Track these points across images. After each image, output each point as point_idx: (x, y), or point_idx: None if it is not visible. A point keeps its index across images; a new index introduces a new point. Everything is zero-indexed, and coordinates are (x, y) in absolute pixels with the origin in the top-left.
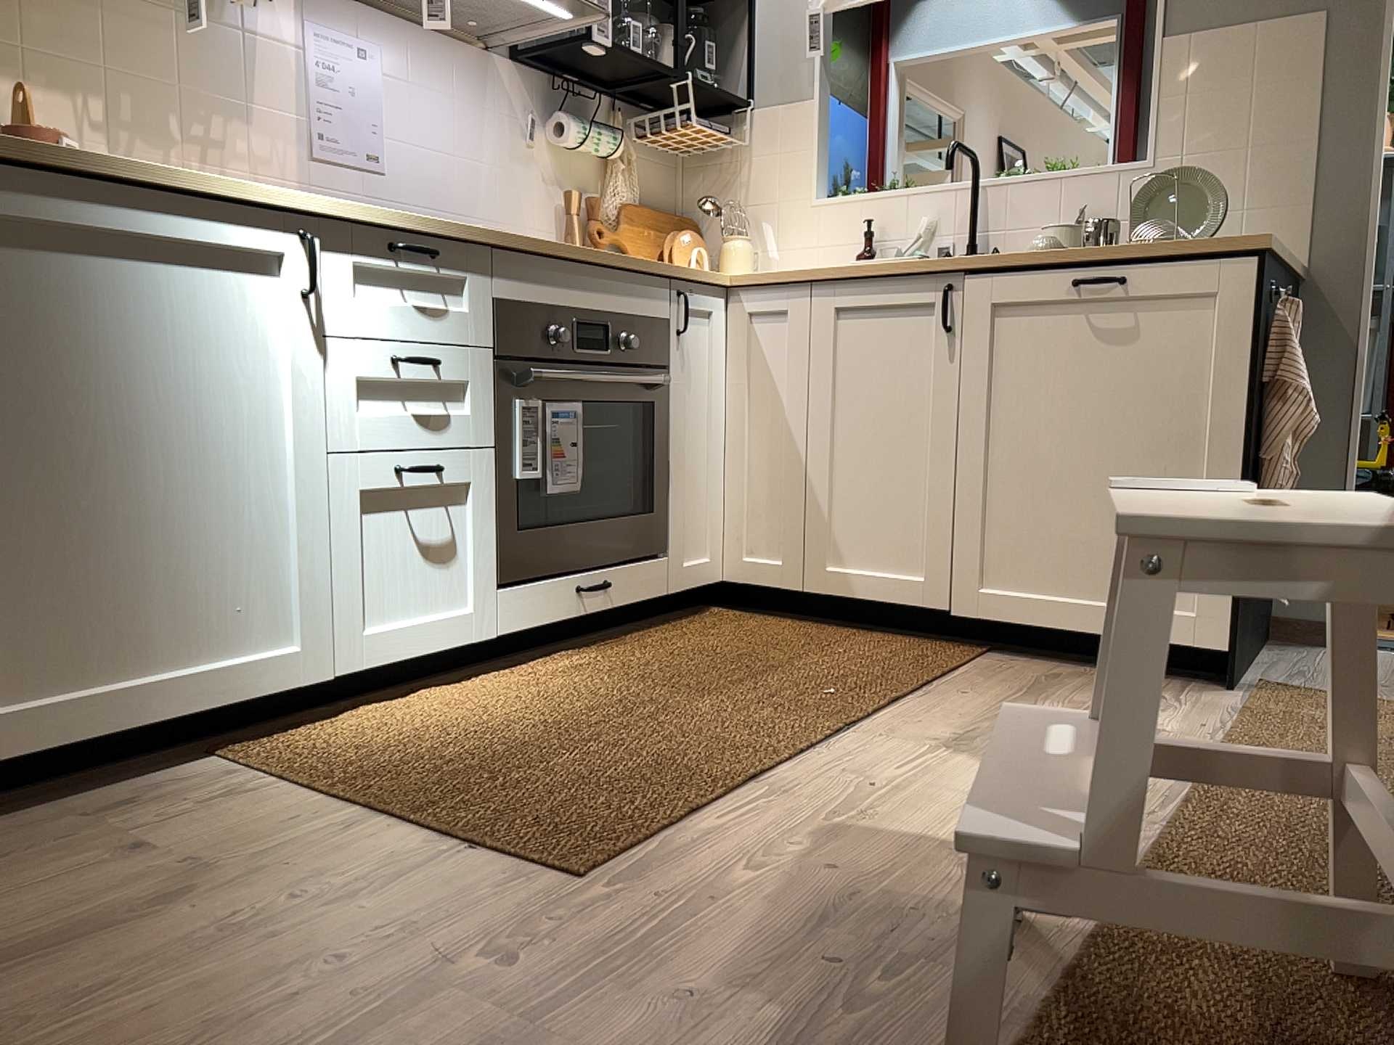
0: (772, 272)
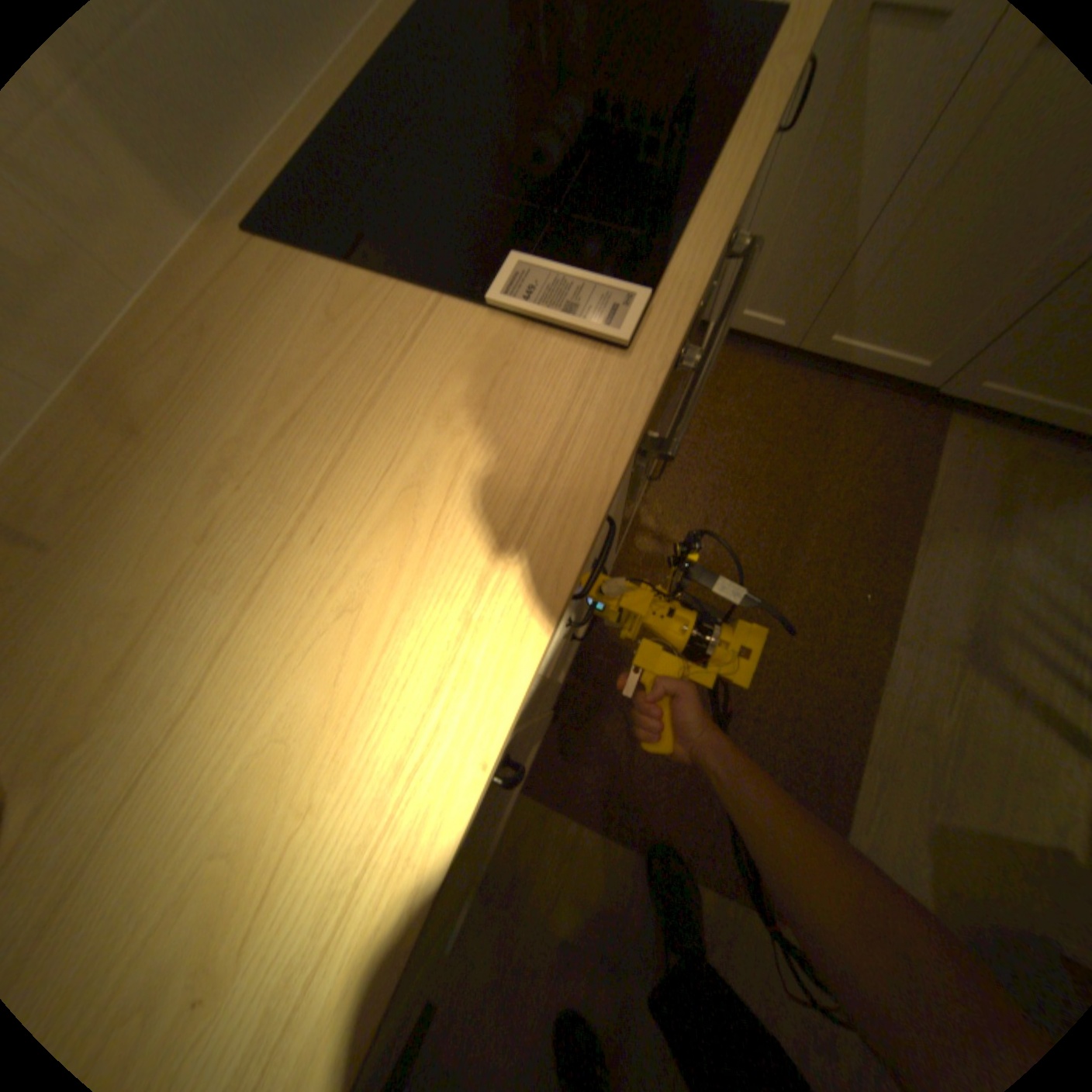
0: None
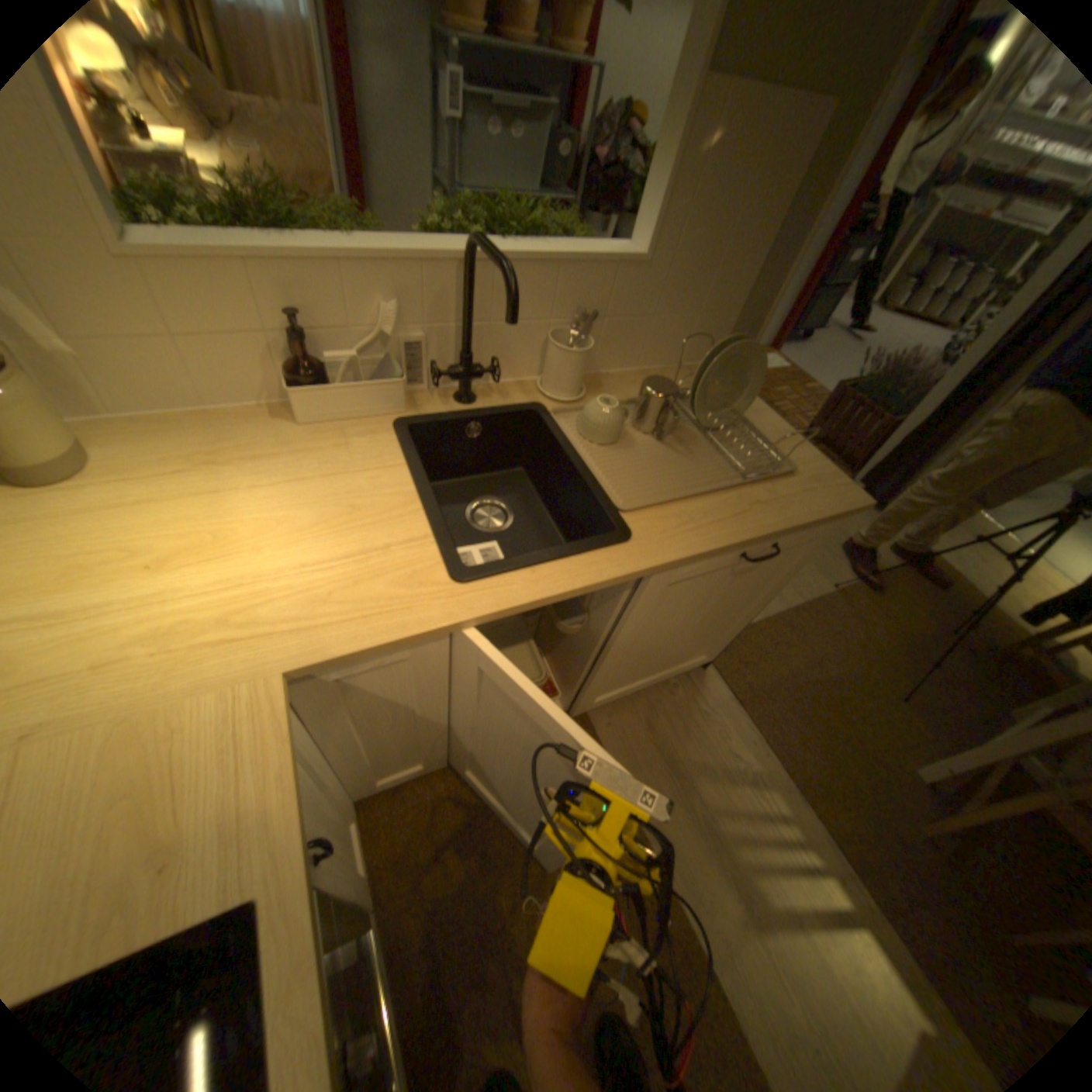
0: (367, 649)
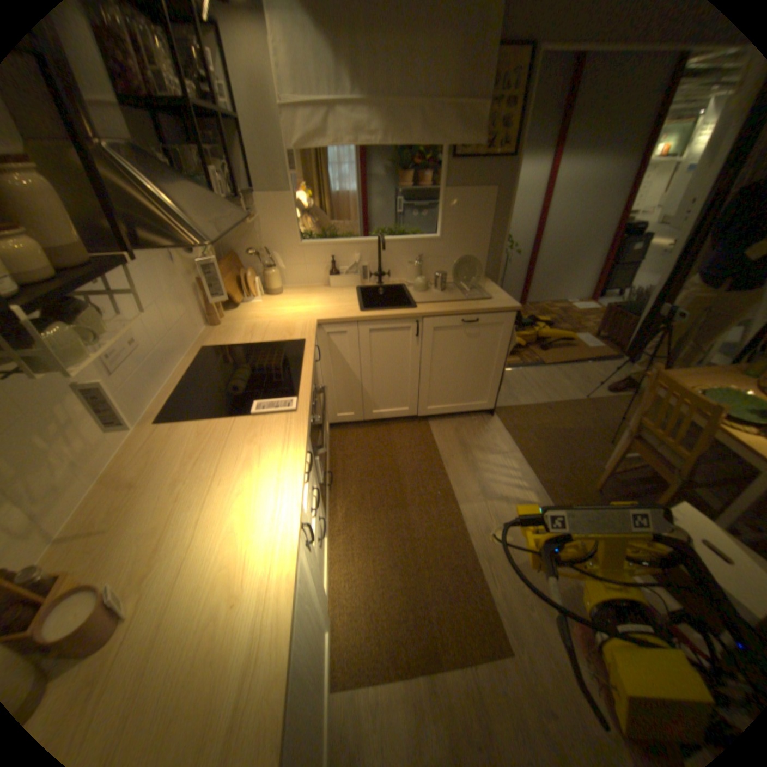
0: (338, 318)
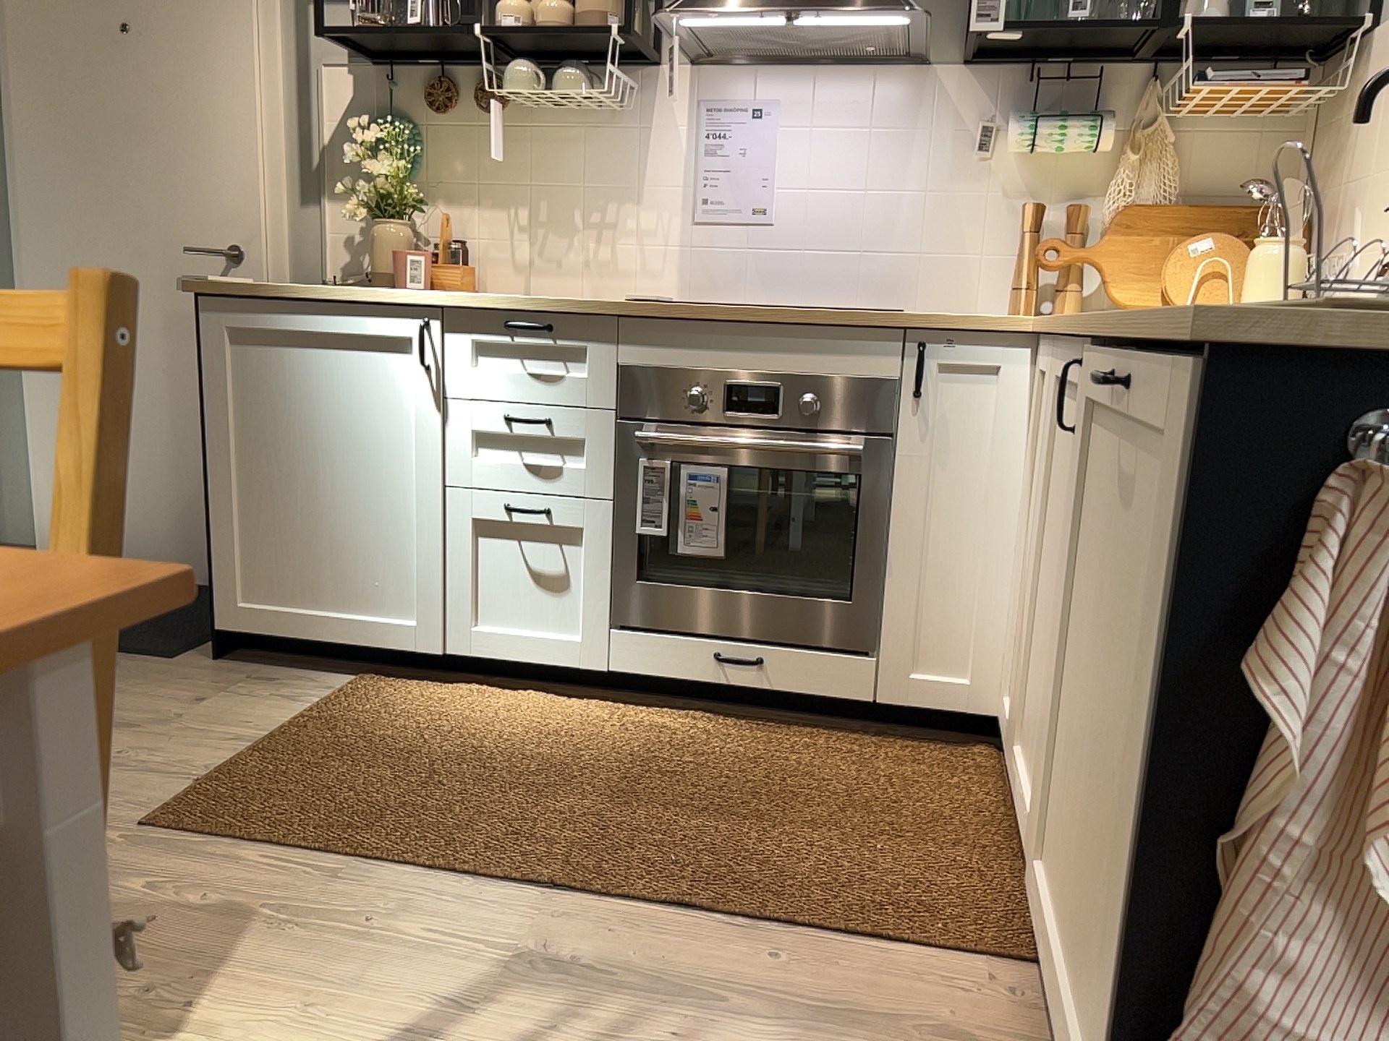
0: (1045, 321)
